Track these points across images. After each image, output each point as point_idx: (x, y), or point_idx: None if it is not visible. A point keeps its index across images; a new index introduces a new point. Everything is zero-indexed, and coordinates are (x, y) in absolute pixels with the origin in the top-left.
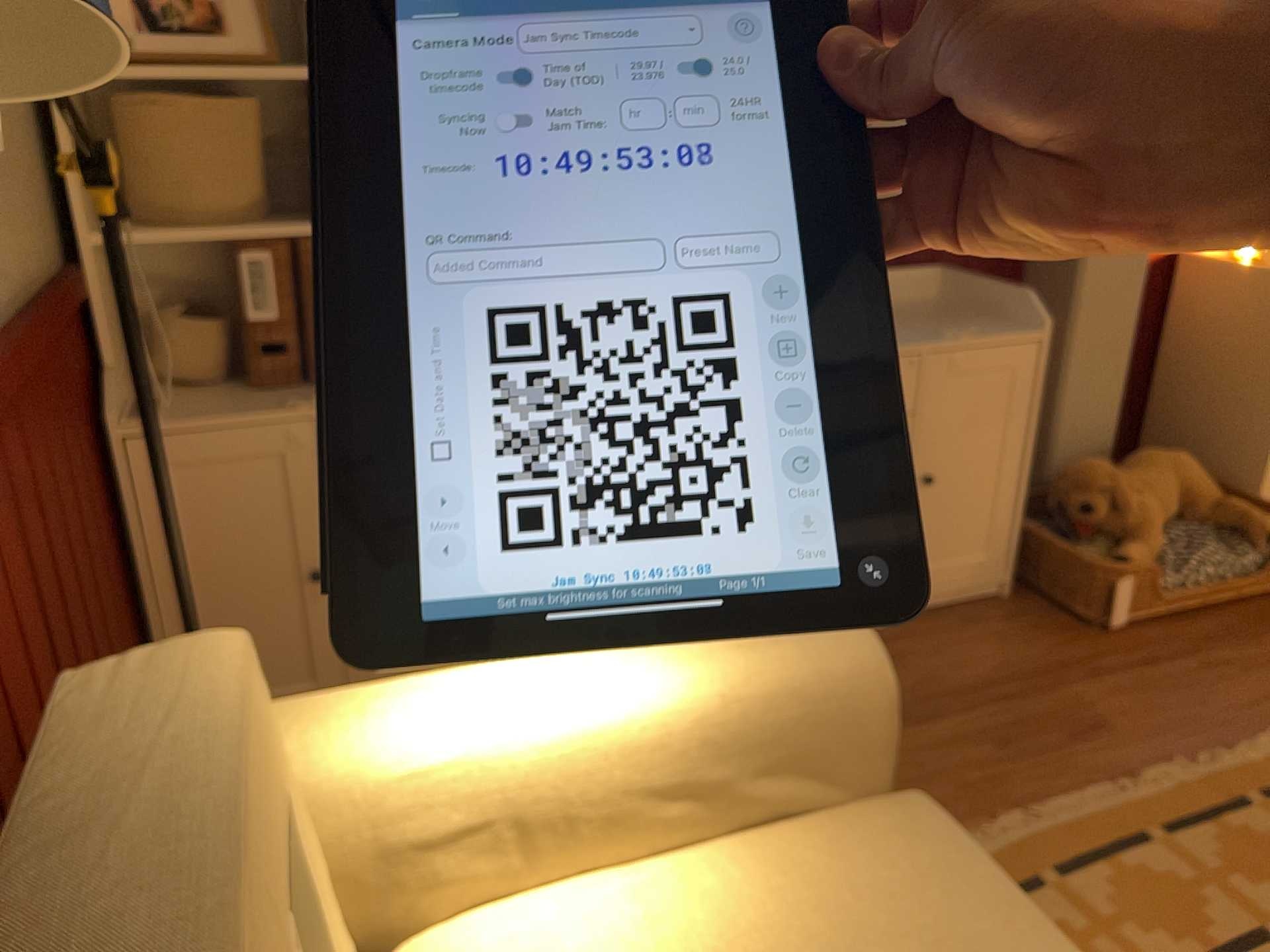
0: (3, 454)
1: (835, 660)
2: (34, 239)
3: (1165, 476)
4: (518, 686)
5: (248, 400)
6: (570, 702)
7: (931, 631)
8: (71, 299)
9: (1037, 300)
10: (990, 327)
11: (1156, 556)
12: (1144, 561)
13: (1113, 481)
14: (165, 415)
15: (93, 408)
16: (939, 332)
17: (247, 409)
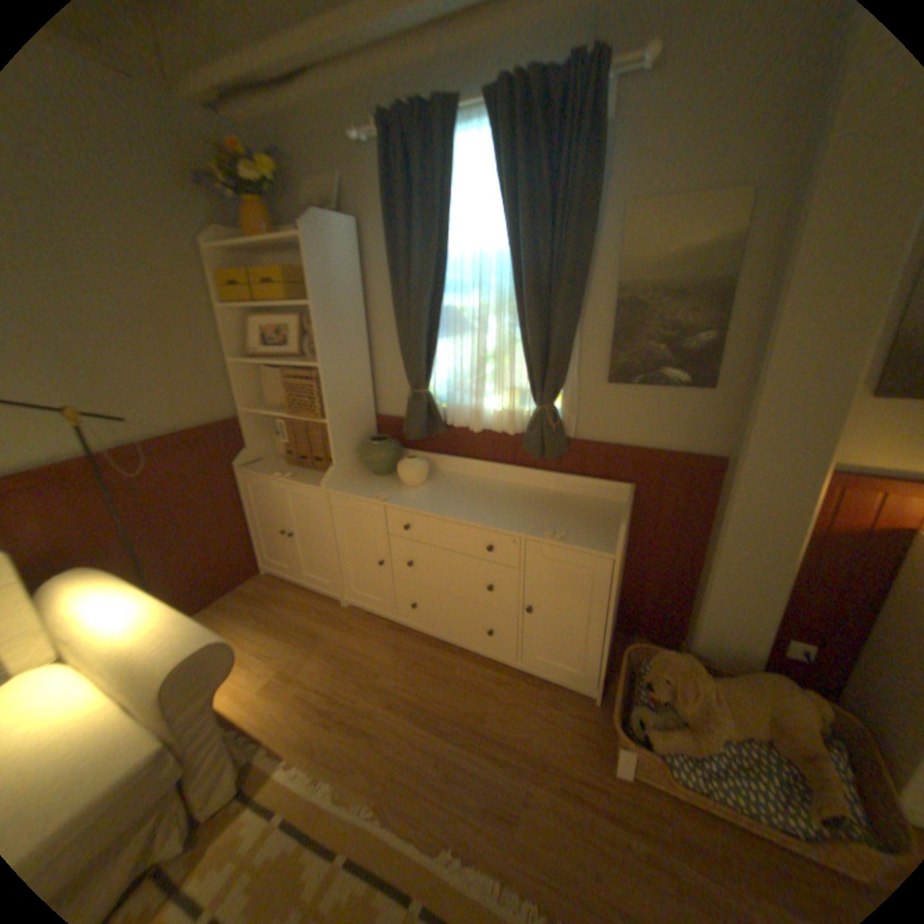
0: (111, 477)
1: (154, 668)
2: (206, 410)
3: (759, 705)
4: (108, 608)
5: (279, 467)
6: (101, 623)
7: (525, 693)
8: (215, 428)
9: (623, 532)
10: (595, 537)
11: (703, 755)
12: (687, 752)
13: (680, 680)
14: (253, 466)
15: (231, 460)
16: (555, 528)
17: (270, 470)
